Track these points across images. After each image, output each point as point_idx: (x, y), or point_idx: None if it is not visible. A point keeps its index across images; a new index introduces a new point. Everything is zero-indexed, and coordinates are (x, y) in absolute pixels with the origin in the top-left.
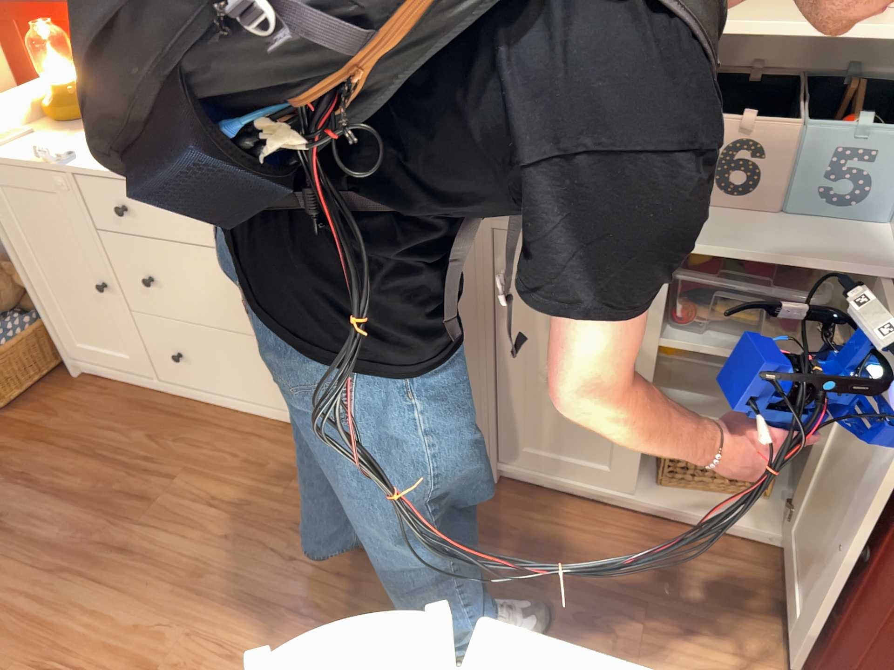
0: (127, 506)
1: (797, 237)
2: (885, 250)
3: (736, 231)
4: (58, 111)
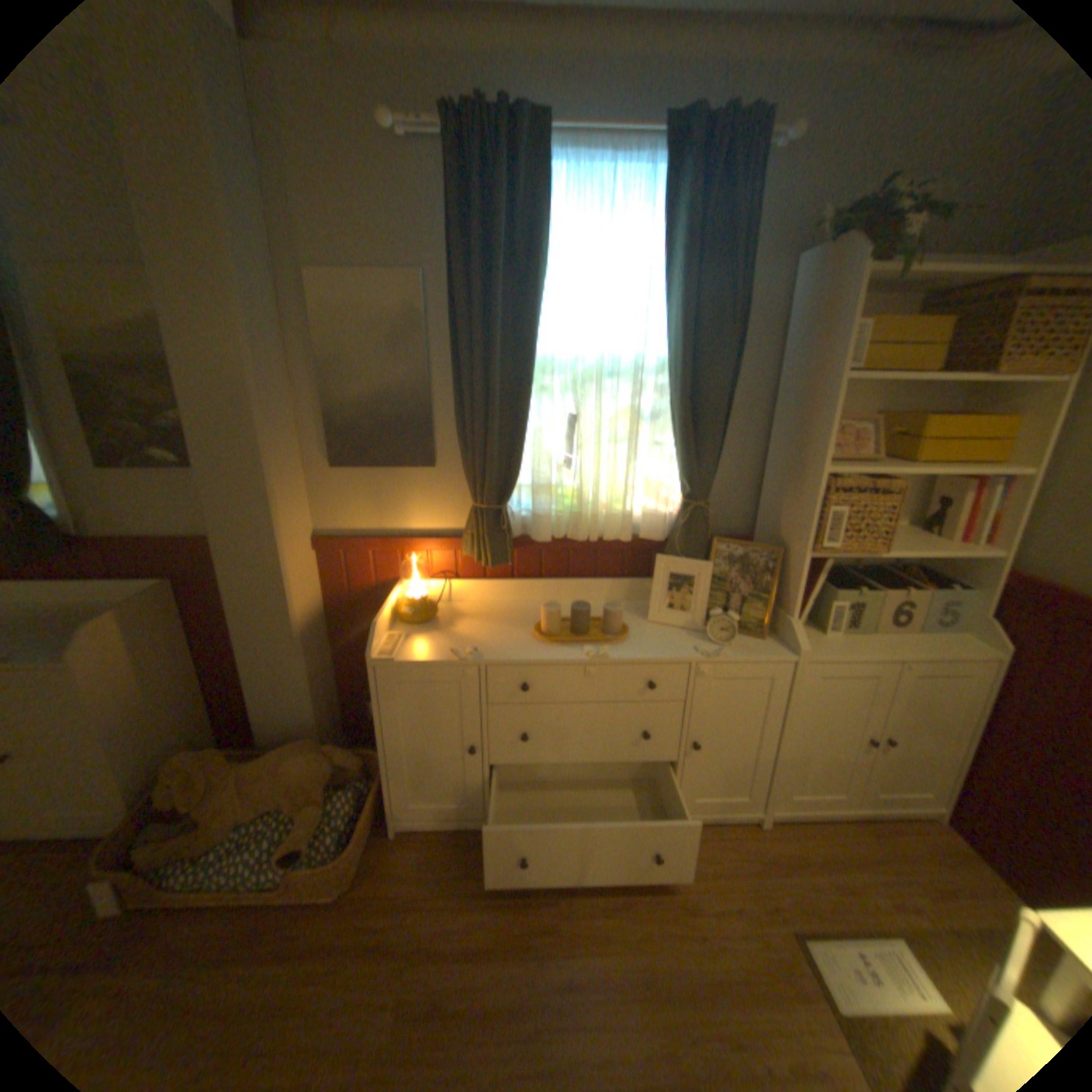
0: (536, 955)
1: (946, 644)
2: (991, 646)
3: (919, 645)
4: (406, 613)
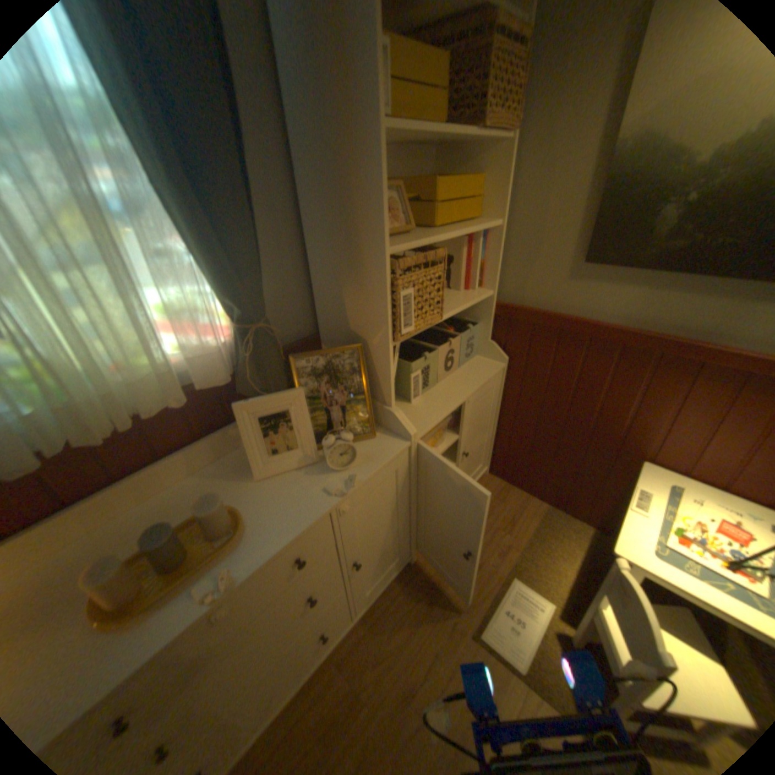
0: None
1: (474, 370)
2: (494, 360)
3: (463, 379)
4: None
